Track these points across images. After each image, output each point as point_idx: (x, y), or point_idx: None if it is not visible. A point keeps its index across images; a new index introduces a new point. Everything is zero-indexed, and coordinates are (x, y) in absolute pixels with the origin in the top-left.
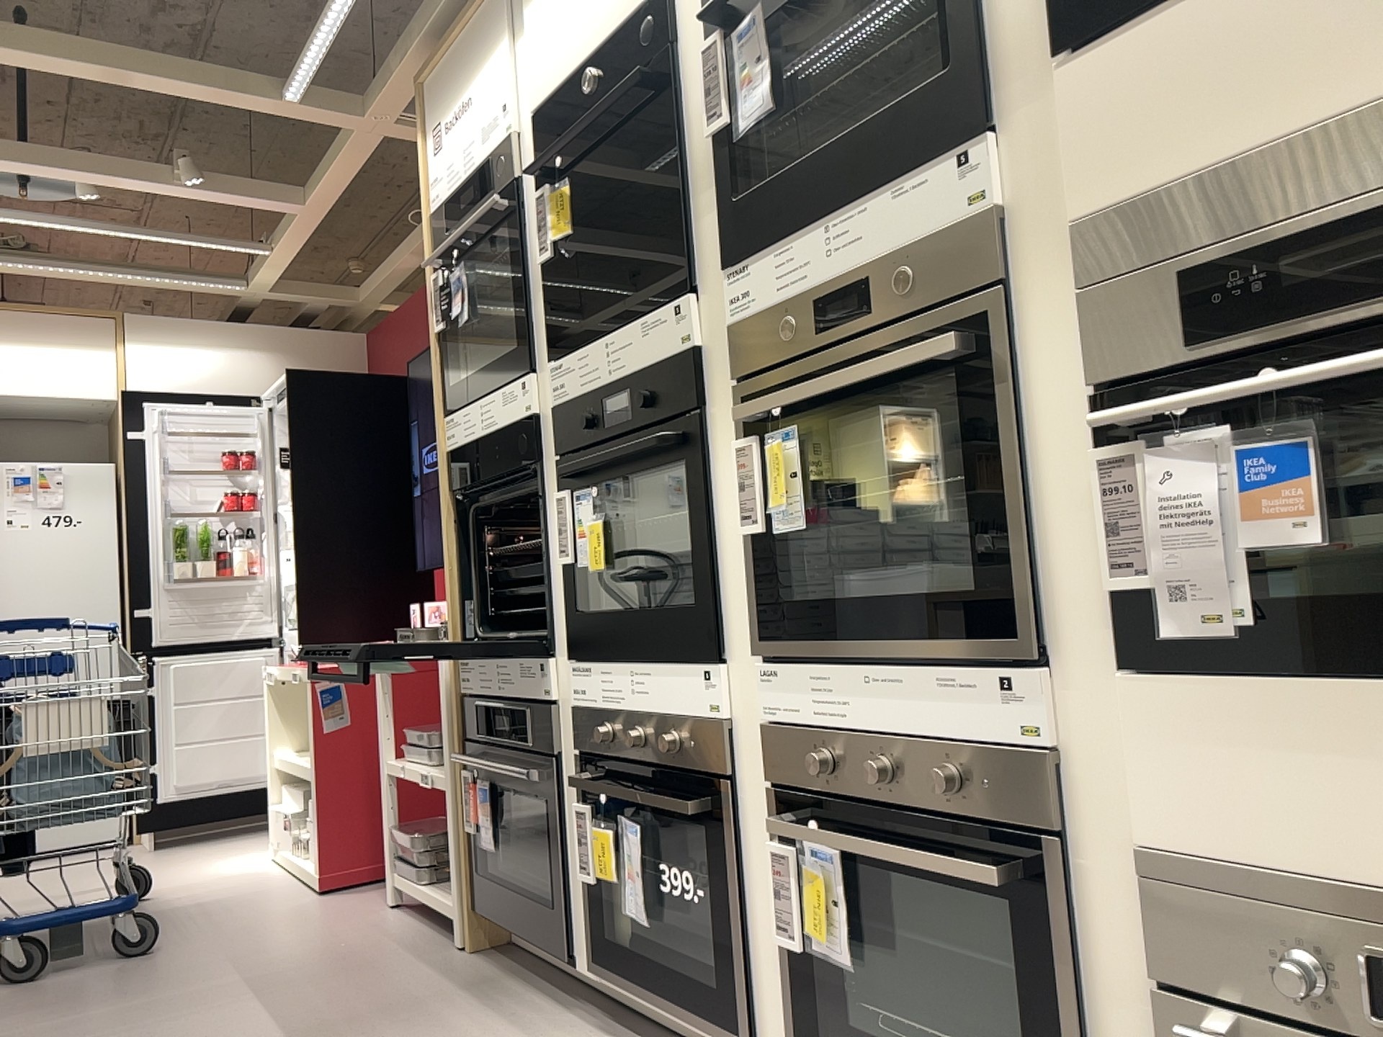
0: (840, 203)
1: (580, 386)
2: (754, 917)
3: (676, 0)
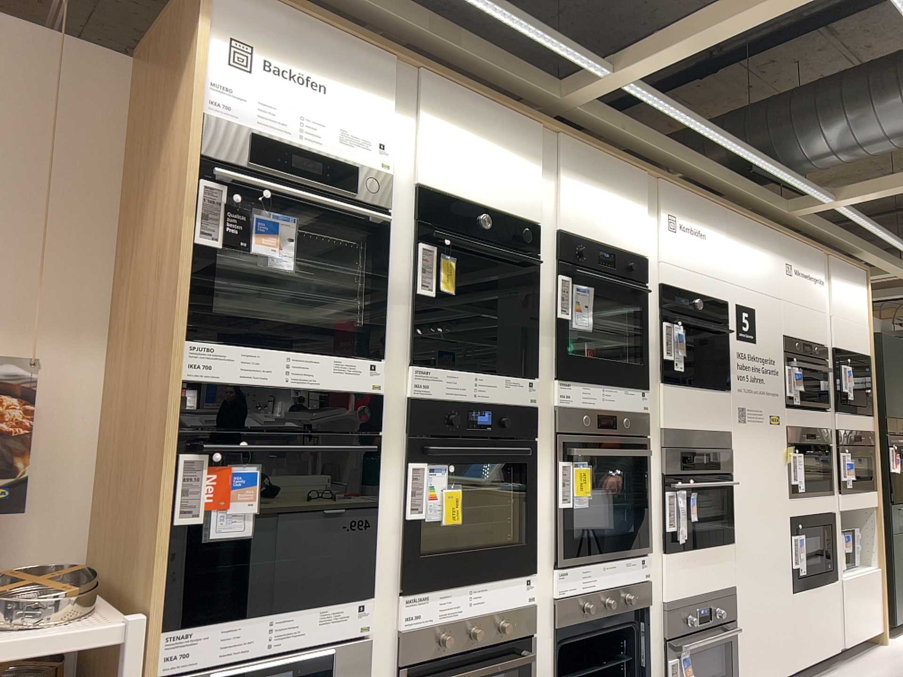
0: (602, 382)
1: (449, 394)
2: None
3: (536, 238)
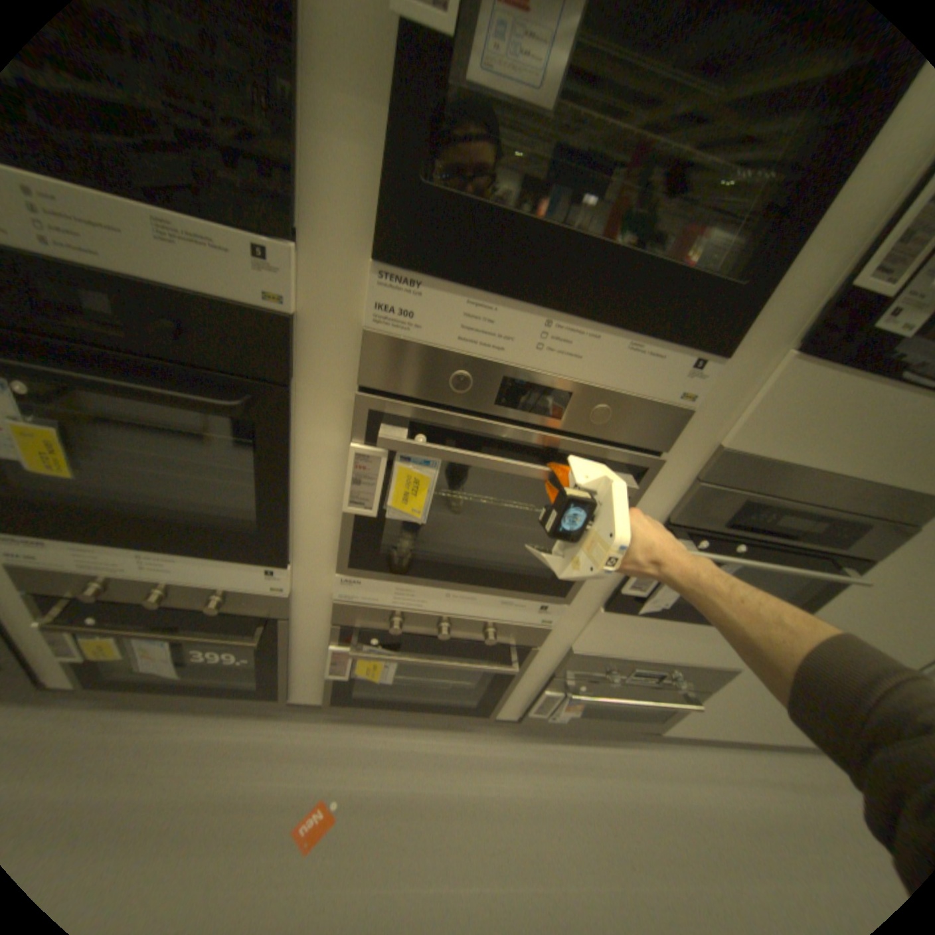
0: (580, 309)
1: None
2: (294, 662)
3: None
